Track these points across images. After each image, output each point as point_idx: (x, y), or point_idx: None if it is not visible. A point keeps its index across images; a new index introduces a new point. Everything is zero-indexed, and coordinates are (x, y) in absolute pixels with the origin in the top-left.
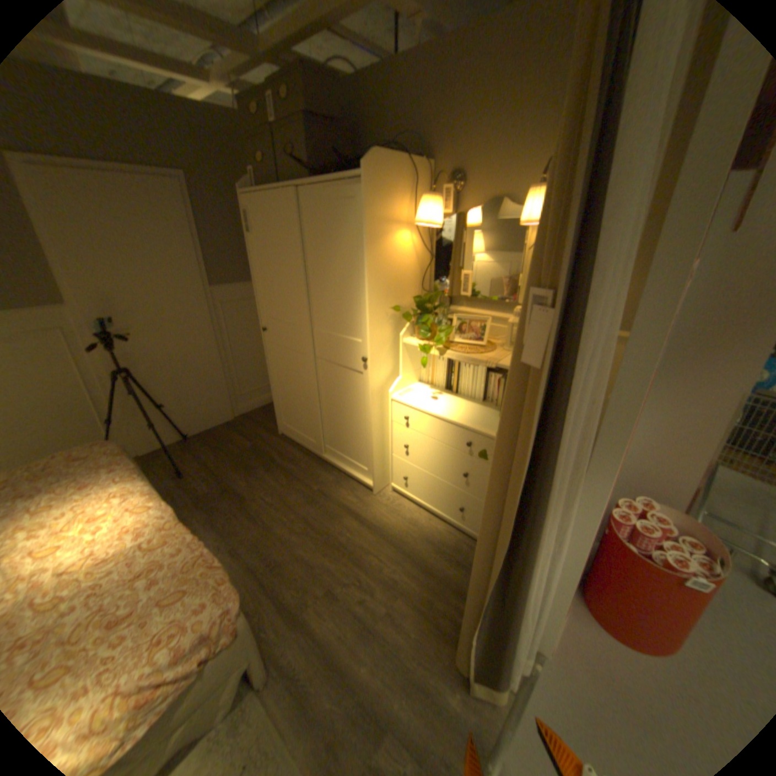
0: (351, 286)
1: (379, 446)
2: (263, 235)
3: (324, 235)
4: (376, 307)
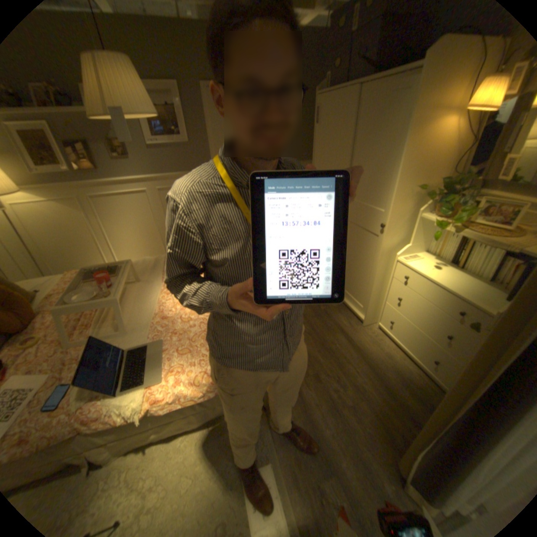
0: (387, 165)
1: (377, 293)
2: (327, 124)
3: (374, 123)
4: (405, 184)
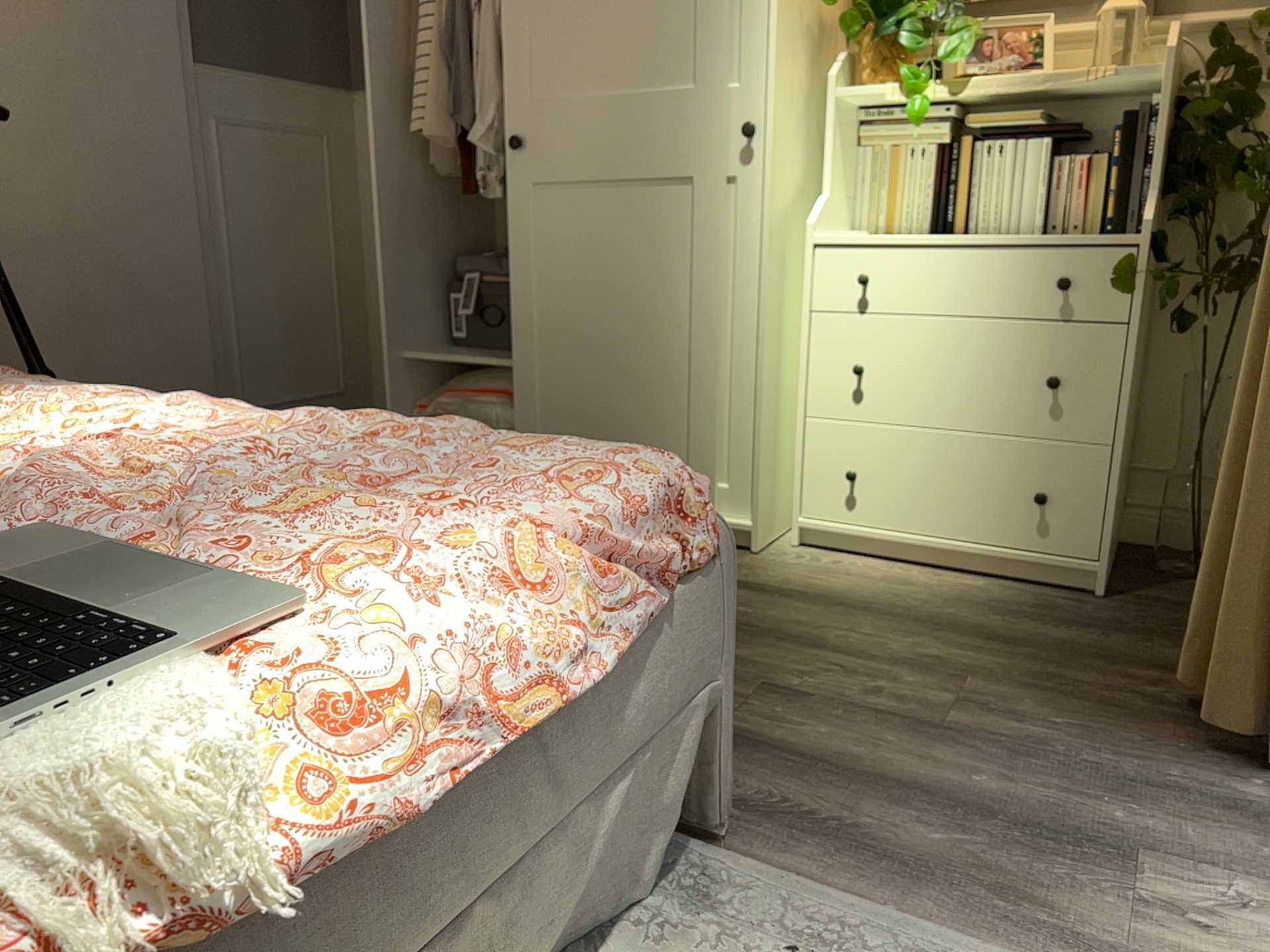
0: None
1: (773, 397)
2: None
3: None
4: None
